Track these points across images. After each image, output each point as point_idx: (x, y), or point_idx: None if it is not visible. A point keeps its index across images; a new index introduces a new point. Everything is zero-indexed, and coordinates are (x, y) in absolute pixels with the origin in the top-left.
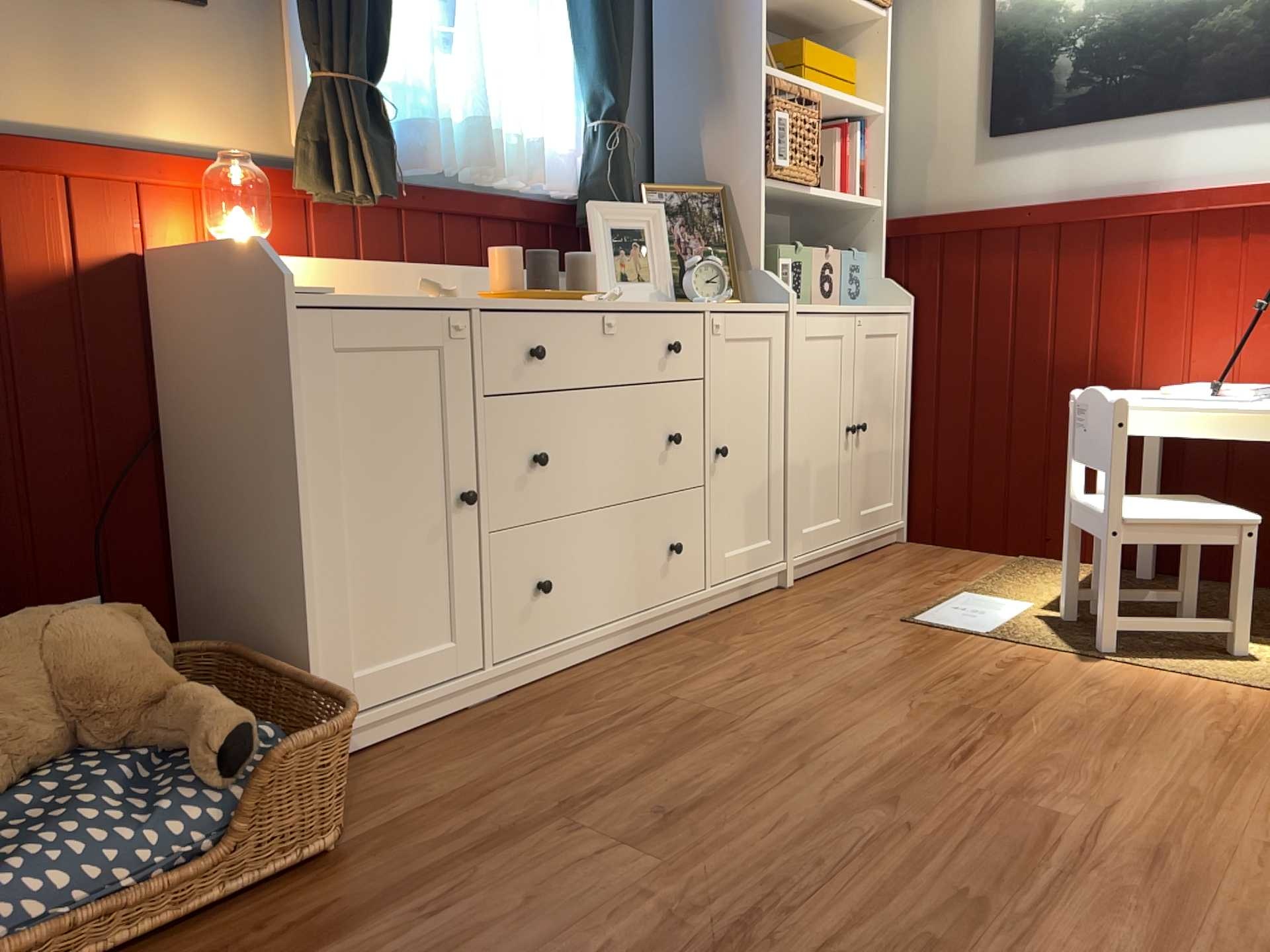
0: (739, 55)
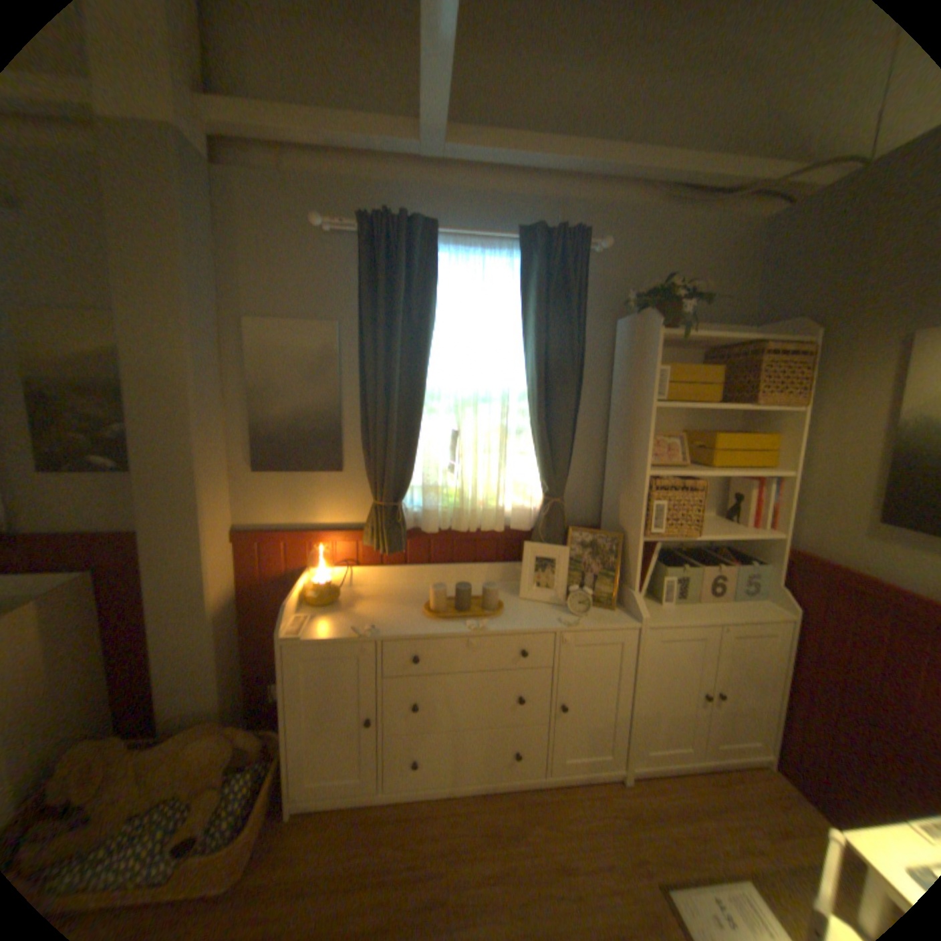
0: (638, 461)
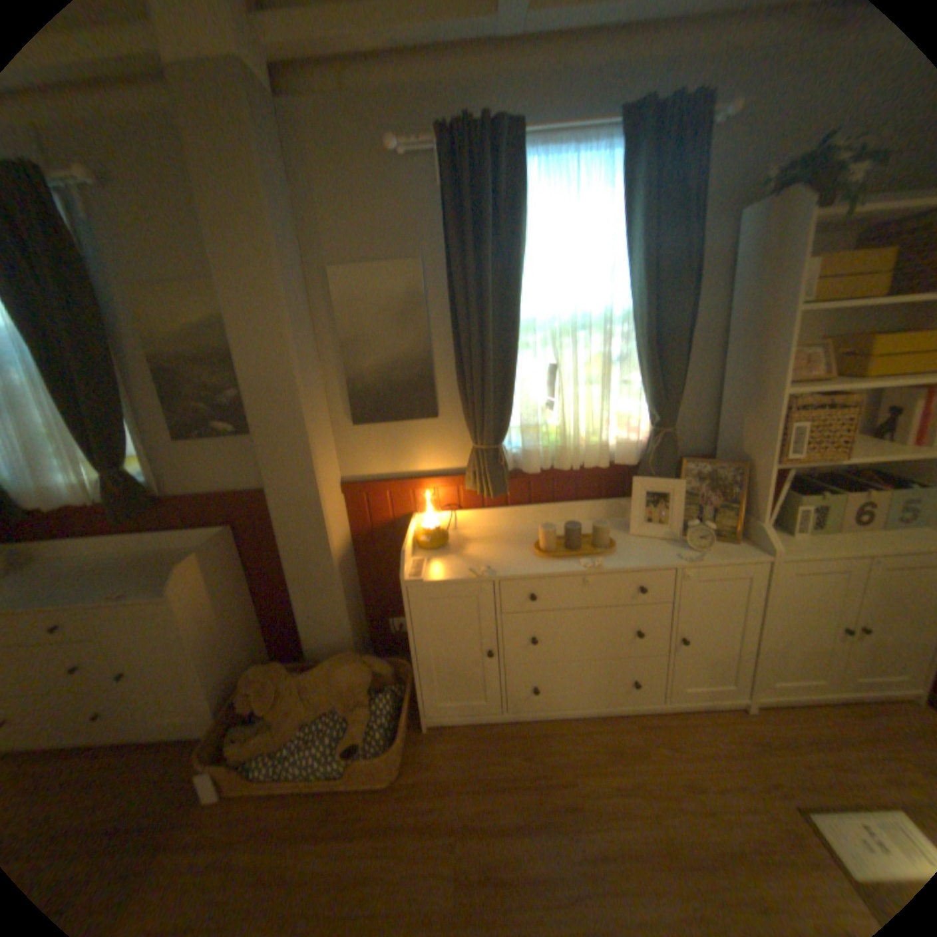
0: (772, 378)
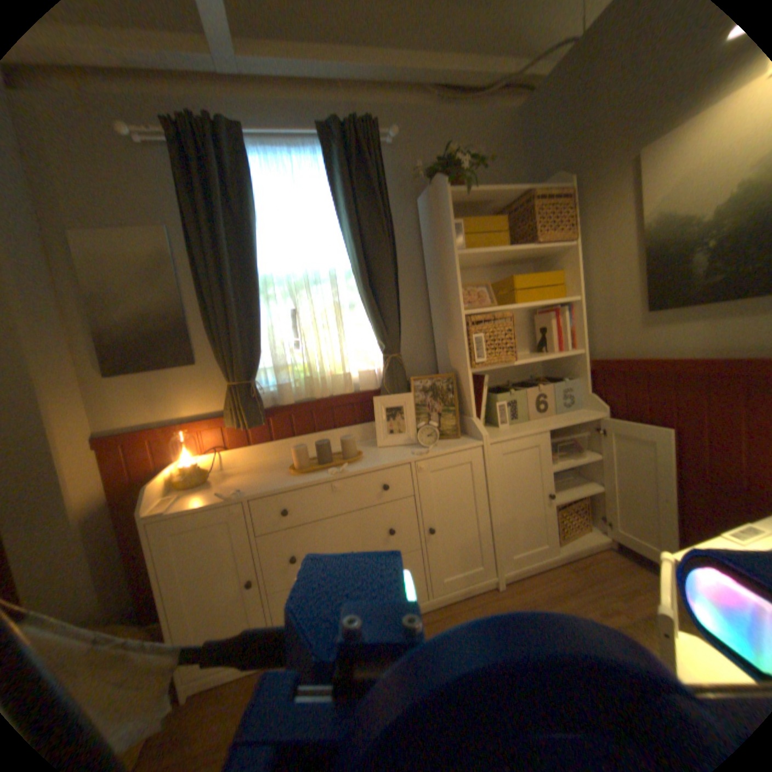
0: (453, 305)
